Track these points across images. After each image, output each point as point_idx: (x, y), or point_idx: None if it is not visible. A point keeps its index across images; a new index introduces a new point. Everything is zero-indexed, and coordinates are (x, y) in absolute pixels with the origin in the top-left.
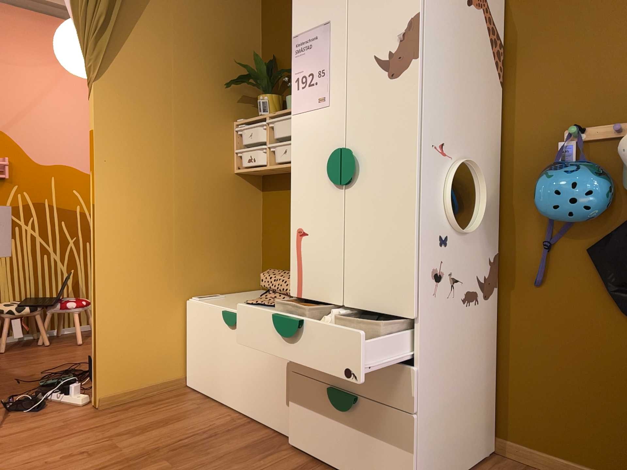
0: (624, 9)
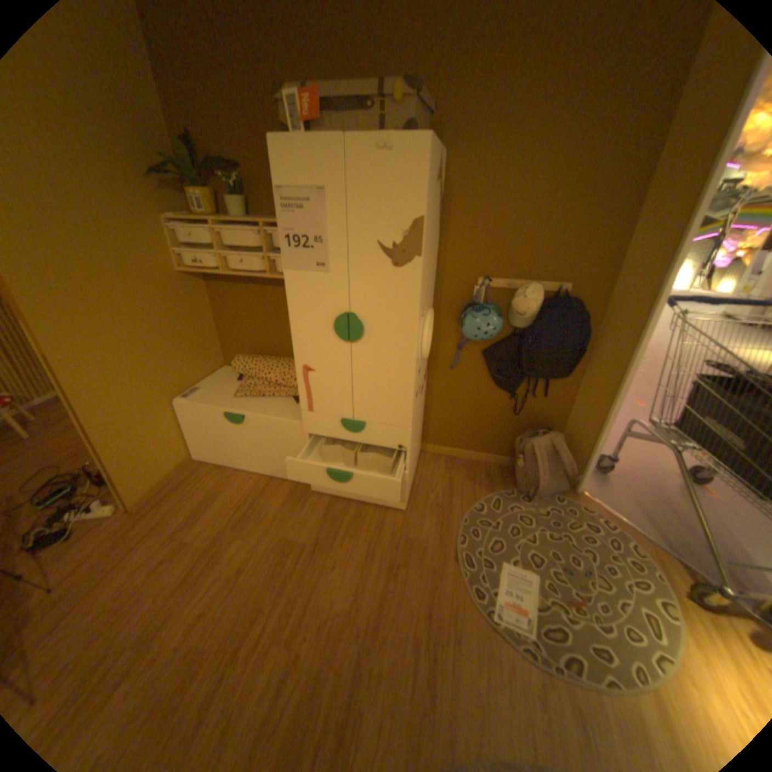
0: (529, 197)
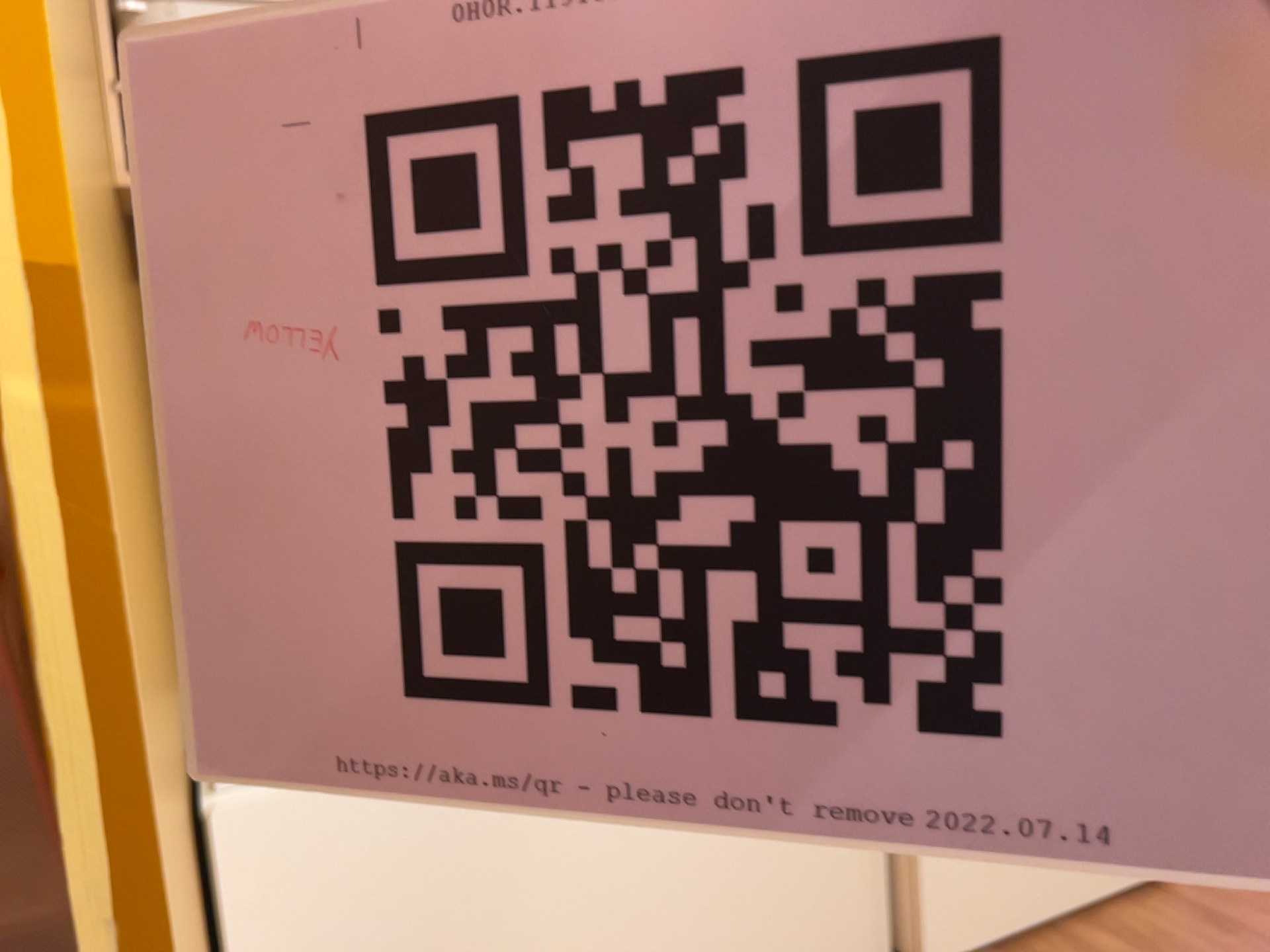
0: None
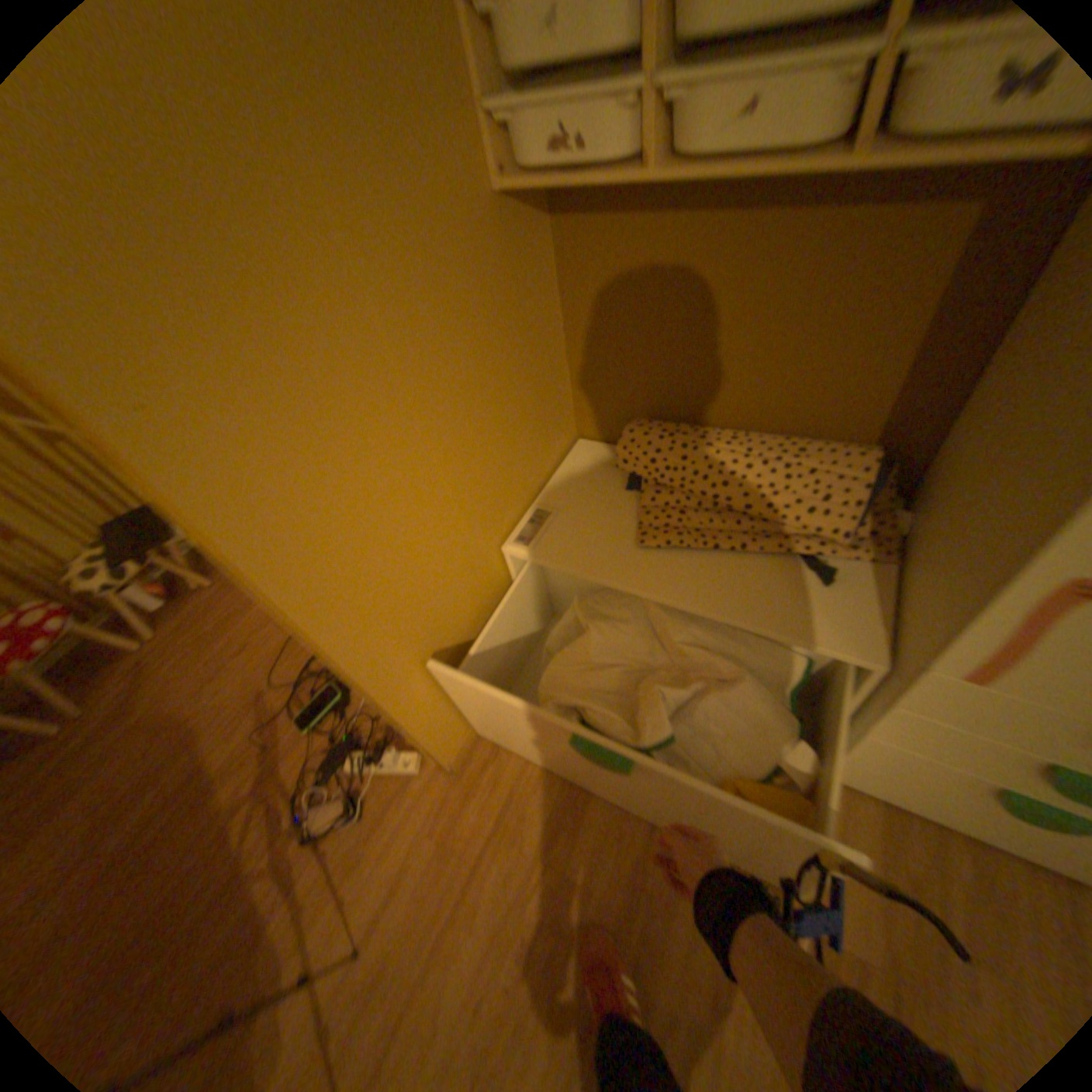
0: None
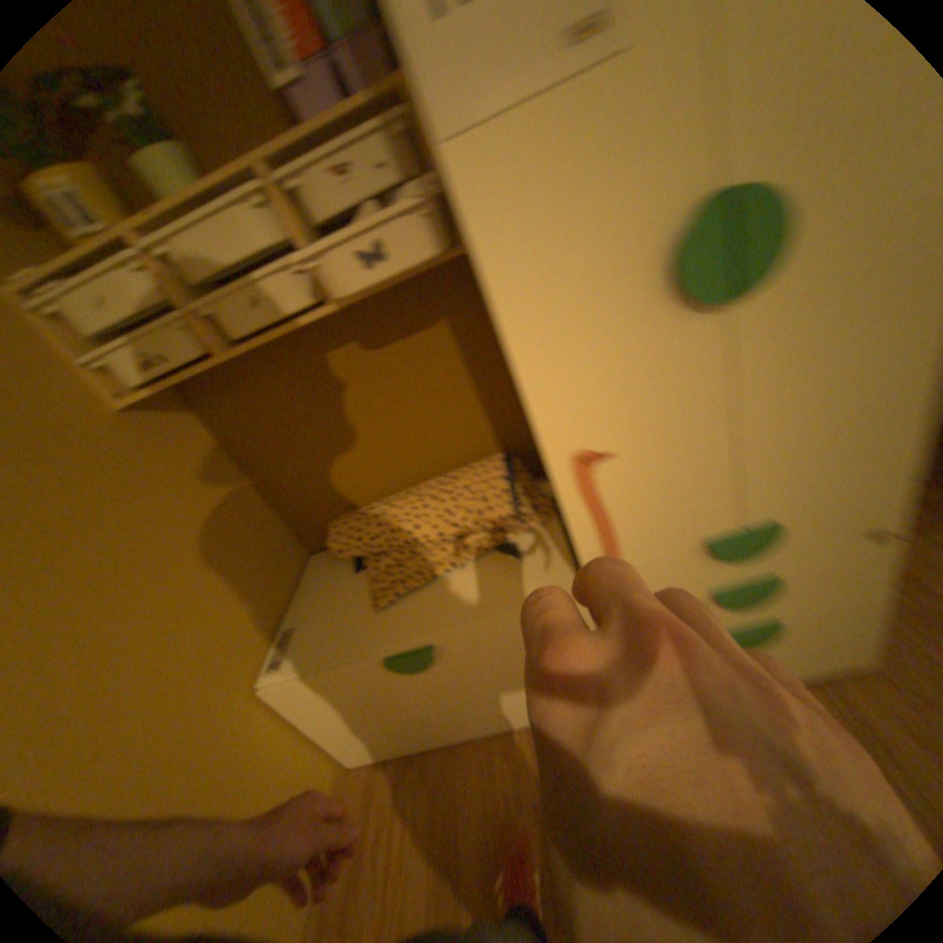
0: None
